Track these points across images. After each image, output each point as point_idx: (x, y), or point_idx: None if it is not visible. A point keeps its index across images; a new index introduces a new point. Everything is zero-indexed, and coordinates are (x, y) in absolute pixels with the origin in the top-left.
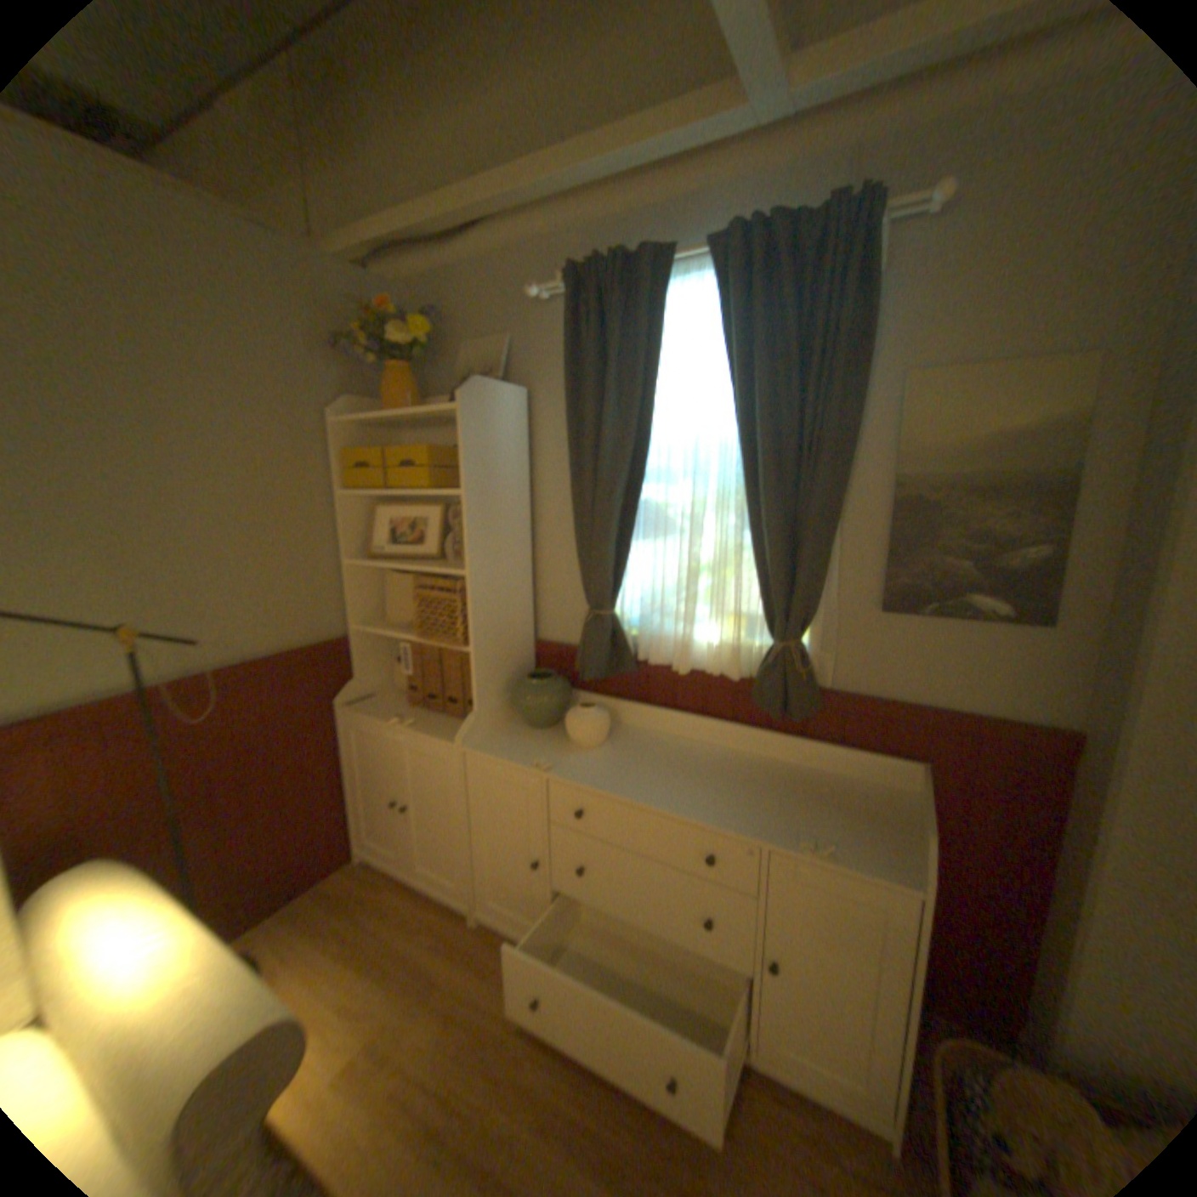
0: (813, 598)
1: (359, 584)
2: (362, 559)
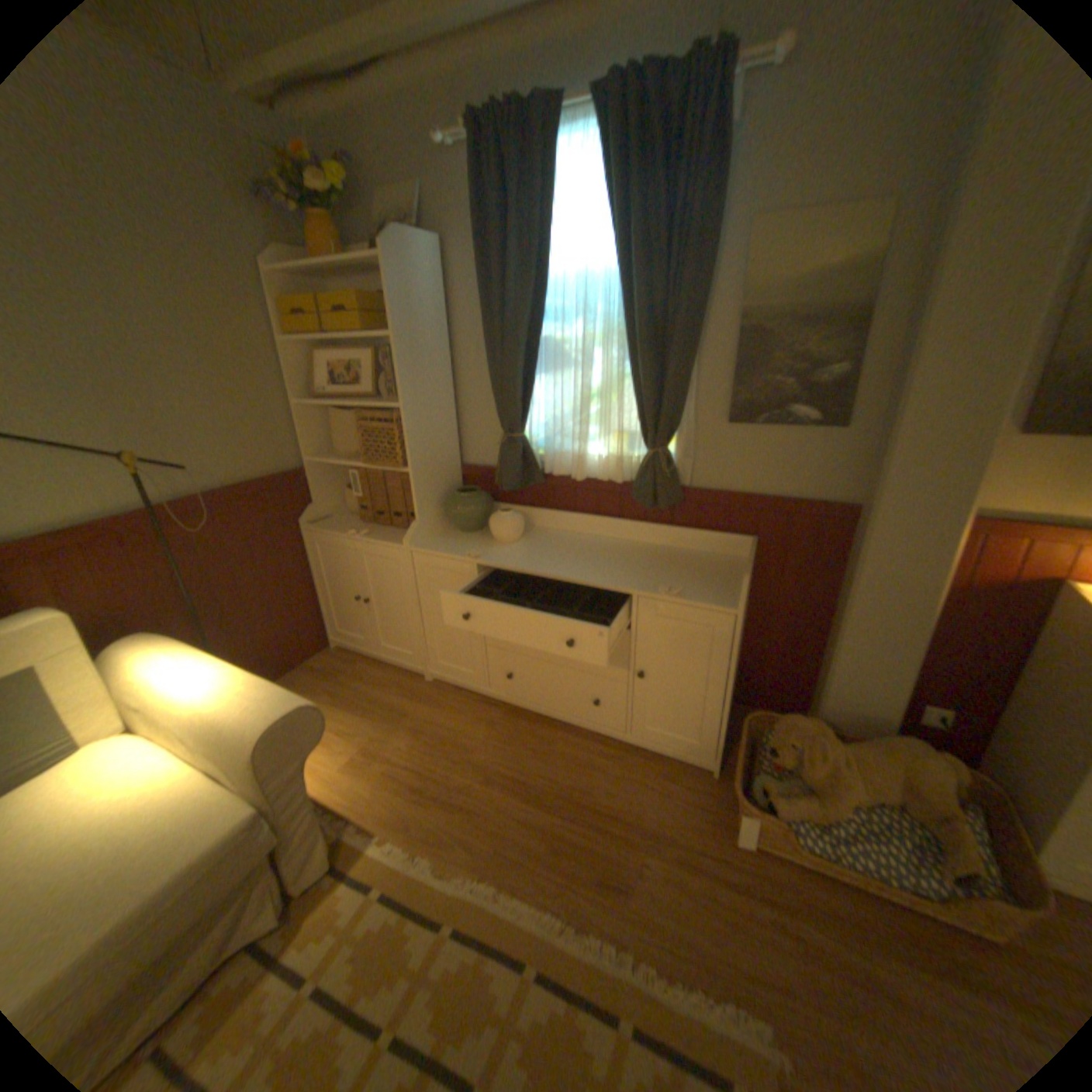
0: (675, 413)
1: (307, 421)
2: (307, 399)
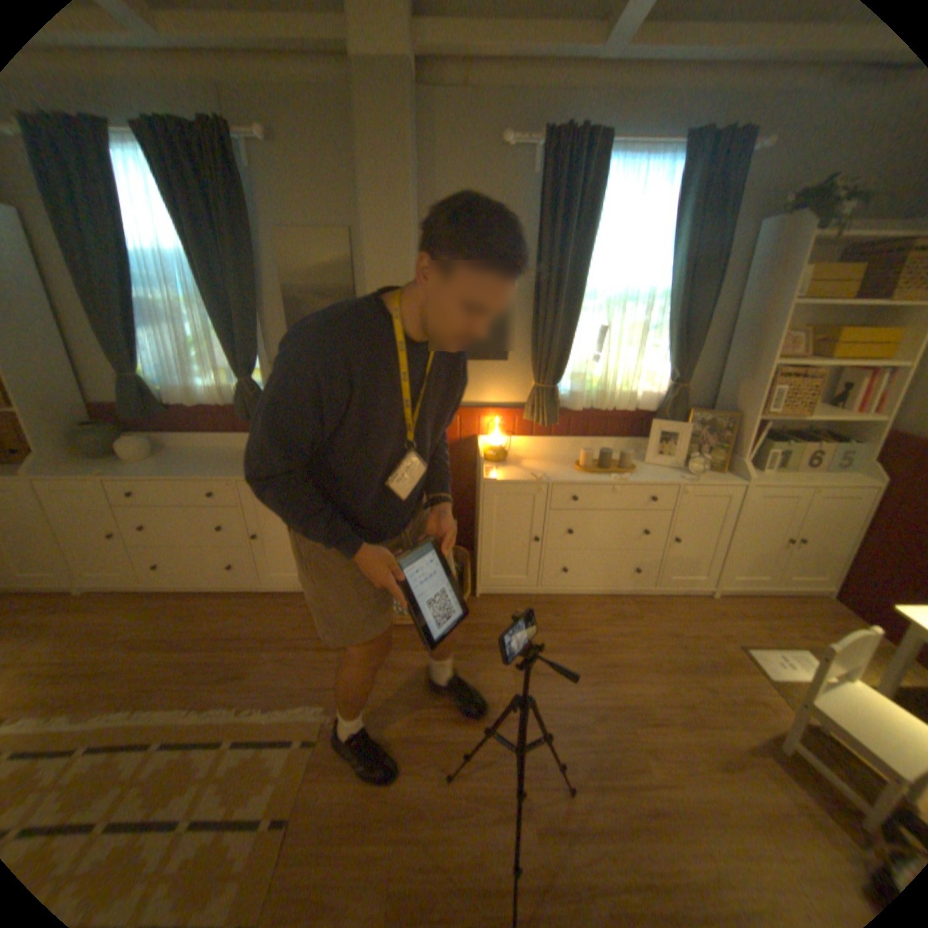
0: (250, 354)
1: None
2: None
